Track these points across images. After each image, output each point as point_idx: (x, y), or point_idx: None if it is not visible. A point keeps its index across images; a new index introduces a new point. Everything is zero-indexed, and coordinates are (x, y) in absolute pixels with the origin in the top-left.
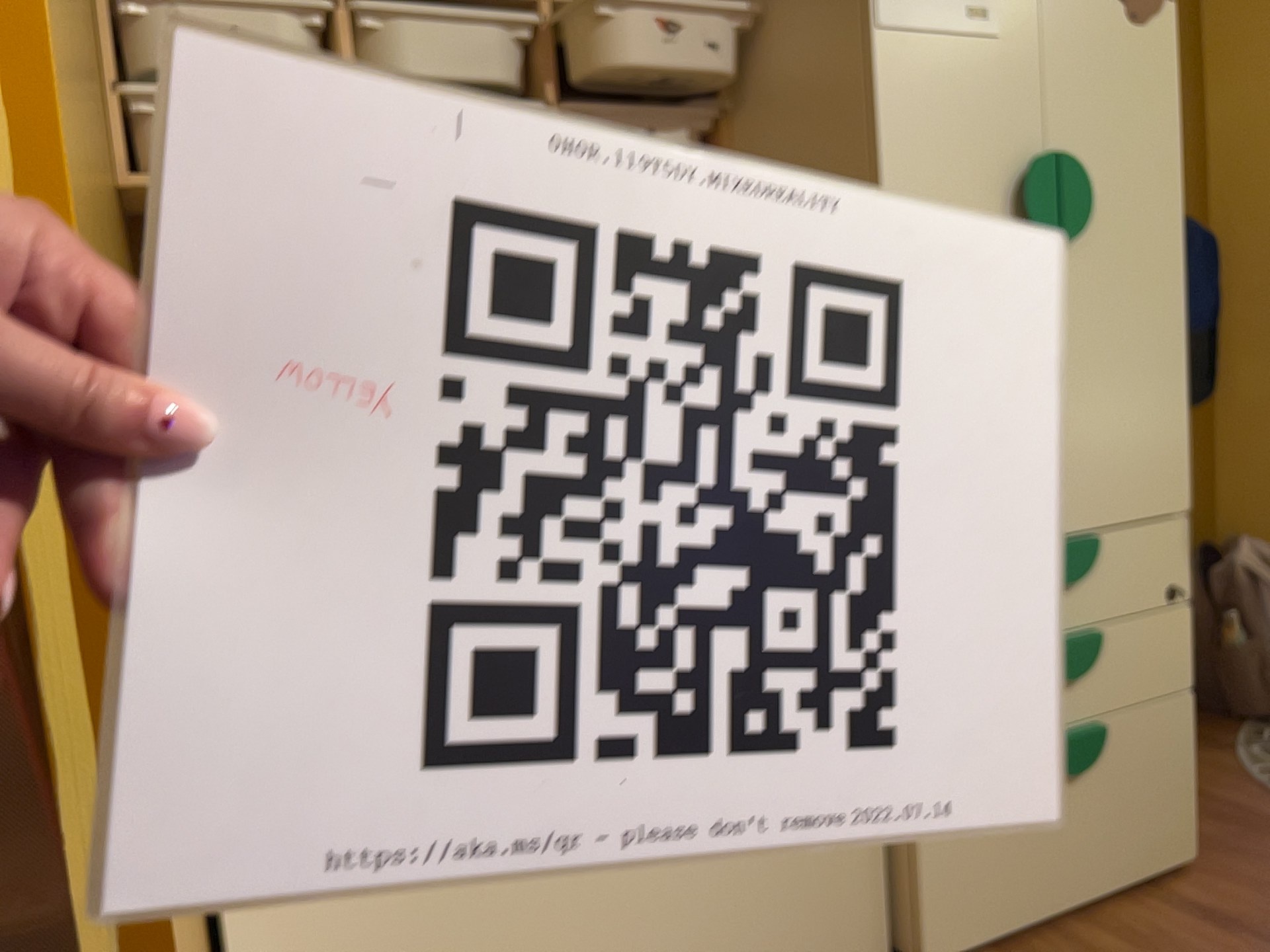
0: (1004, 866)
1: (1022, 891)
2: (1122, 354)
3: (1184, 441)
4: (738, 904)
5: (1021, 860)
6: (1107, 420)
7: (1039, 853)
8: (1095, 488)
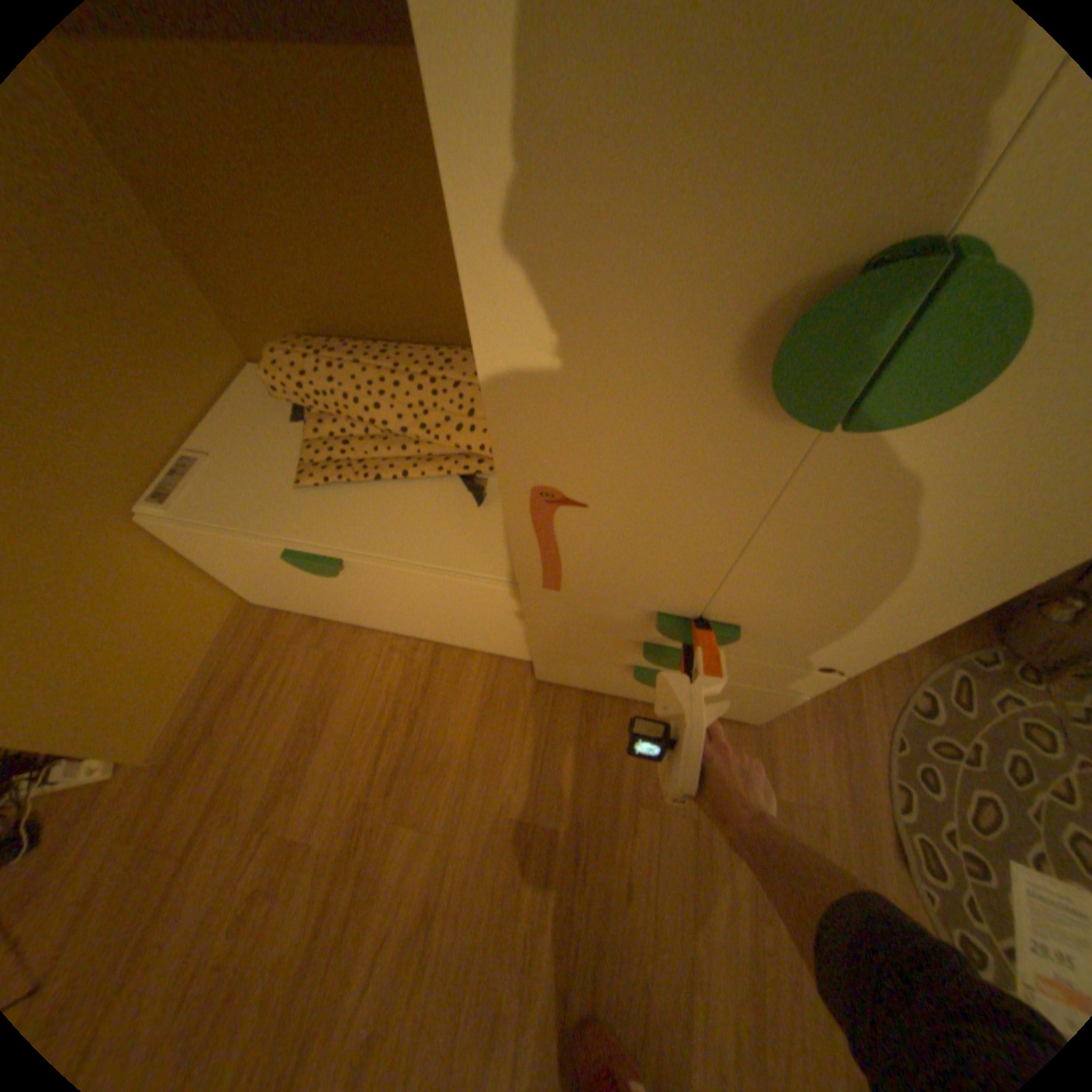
0: (593, 680)
1: (604, 687)
2: (896, 548)
3: (939, 624)
4: (432, 622)
5: (606, 682)
6: (817, 584)
7: (621, 685)
8: (761, 611)
